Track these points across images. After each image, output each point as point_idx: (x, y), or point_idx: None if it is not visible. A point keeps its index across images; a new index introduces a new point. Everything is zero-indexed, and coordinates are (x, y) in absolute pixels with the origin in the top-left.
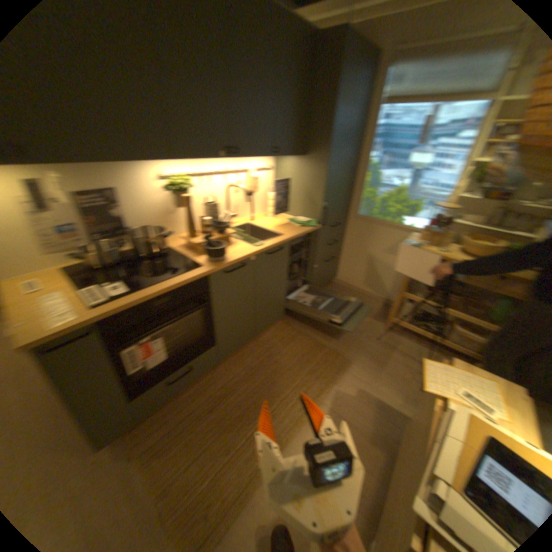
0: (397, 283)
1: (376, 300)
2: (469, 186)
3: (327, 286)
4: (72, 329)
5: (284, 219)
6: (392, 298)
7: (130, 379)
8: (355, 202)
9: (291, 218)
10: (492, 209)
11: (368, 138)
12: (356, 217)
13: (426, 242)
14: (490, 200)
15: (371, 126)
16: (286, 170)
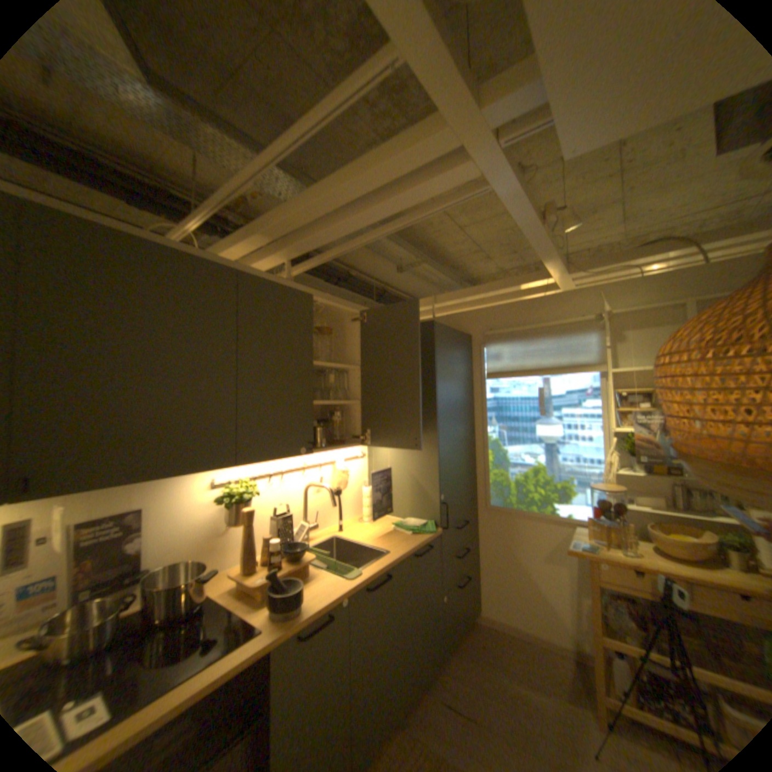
0: (586, 617)
1: (562, 655)
2: (624, 459)
3: (472, 634)
4: None
5: (390, 524)
6: (587, 648)
7: None
8: (484, 488)
9: (399, 521)
10: (668, 488)
11: (481, 413)
12: (491, 509)
13: (603, 542)
14: (659, 476)
15: (480, 400)
16: (387, 456)
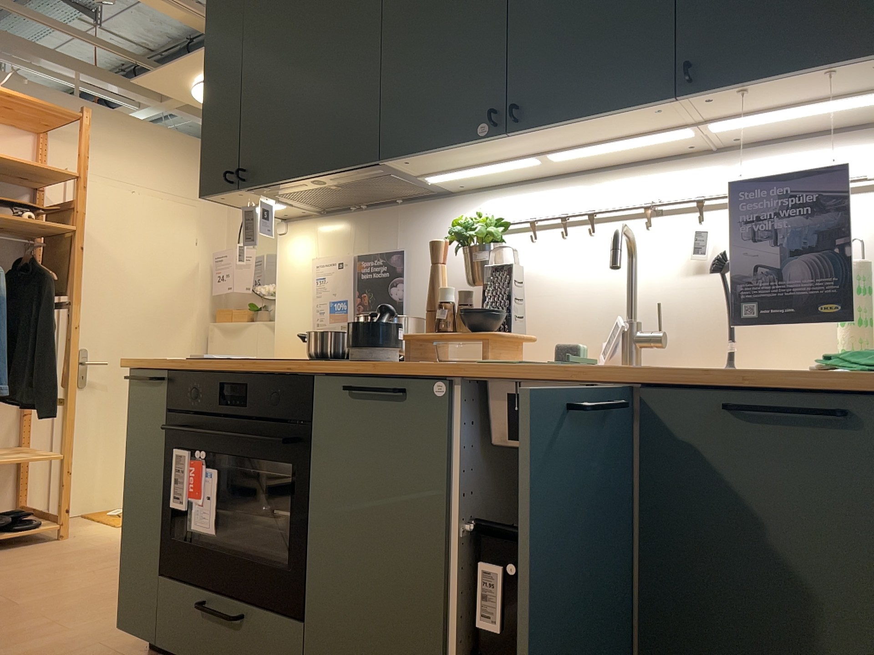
0: None
1: None
2: None
3: None
4: (153, 365)
5: None
6: None
7: (189, 538)
8: None
9: None
10: None
11: None
12: None
13: None
14: None
15: None
16: None
